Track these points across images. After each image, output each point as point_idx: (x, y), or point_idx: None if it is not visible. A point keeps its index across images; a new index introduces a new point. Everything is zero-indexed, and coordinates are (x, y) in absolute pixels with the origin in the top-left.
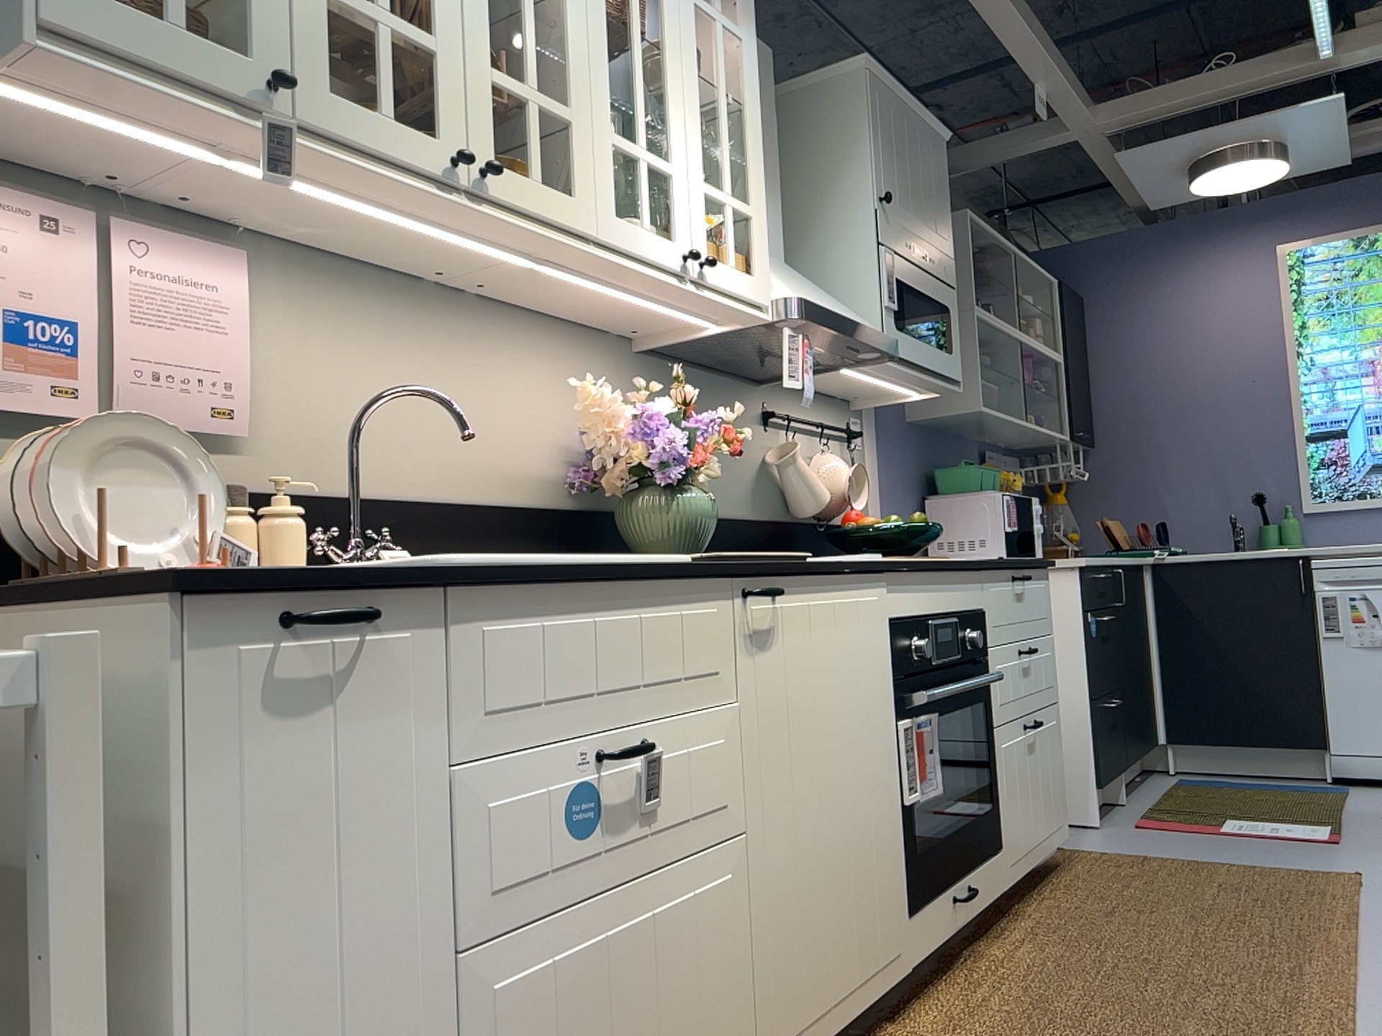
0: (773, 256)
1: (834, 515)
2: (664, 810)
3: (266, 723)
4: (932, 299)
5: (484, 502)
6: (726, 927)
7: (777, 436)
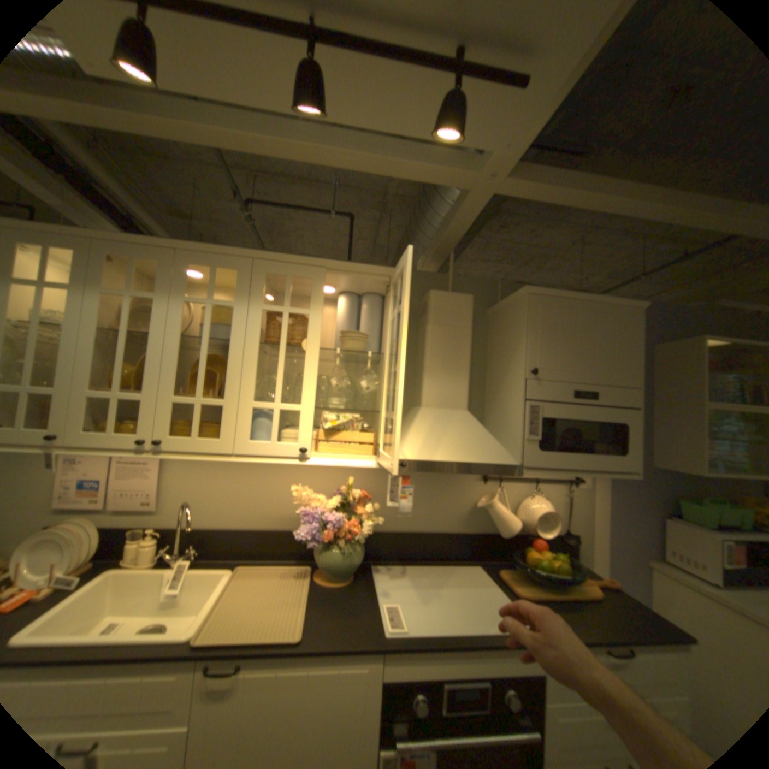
0: (449, 409)
1: (533, 534)
2: None
3: None
4: (598, 422)
5: (266, 528)
6: None
7: (492, 487)
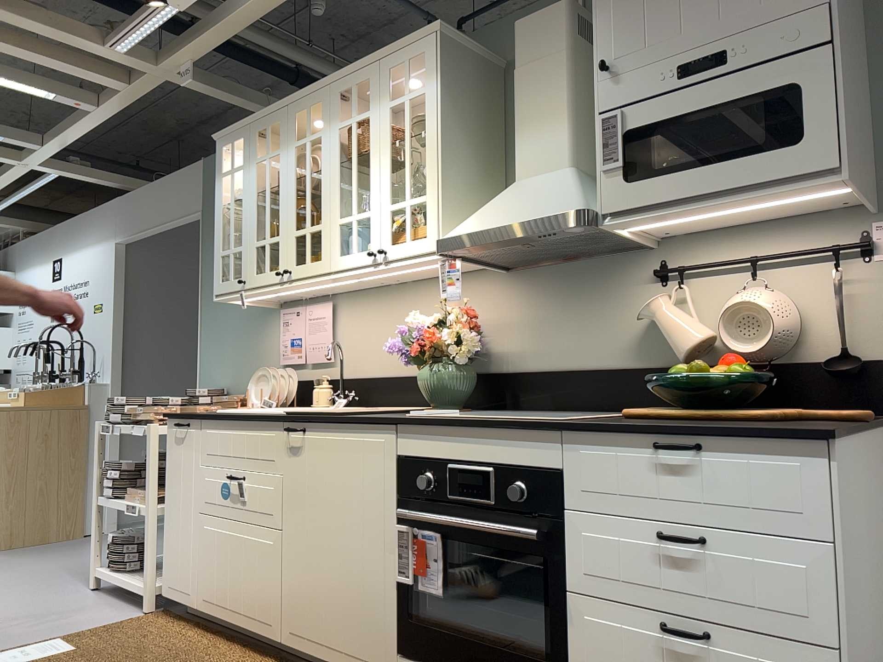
0: (544, 173)
1: (746, 356)
2: (248, 503)
3: (176, 445)
4: (731, 102)
5: (410, 374)
6: (269, 561)
7: (677, 288)
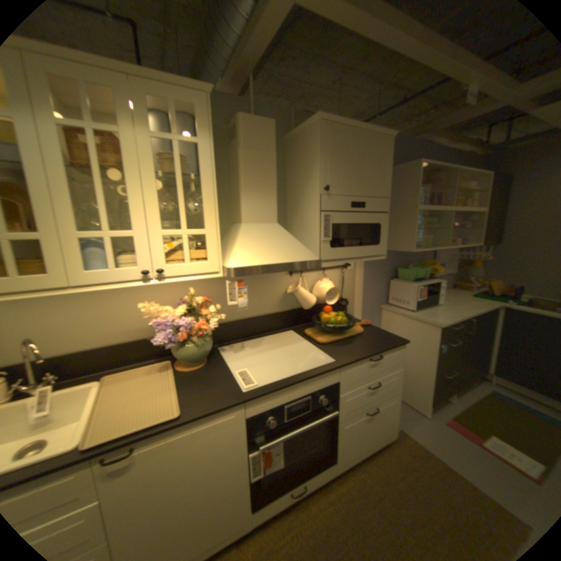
0: (264, 223)
1: (321, 303)
2: None
3: None
4: (364, 223)
5: (120, 341)
6: None
7: (295, 277)
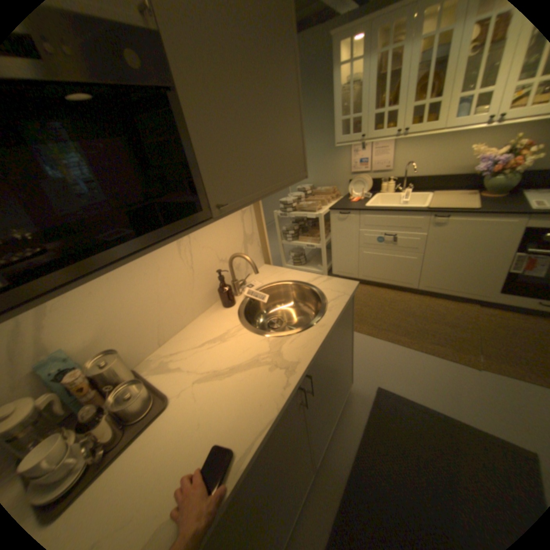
0: None
1: None
2: (400, 244)
3: (340, 222)
4: None
5: (451, 174)
6: (414, 265)
7: None
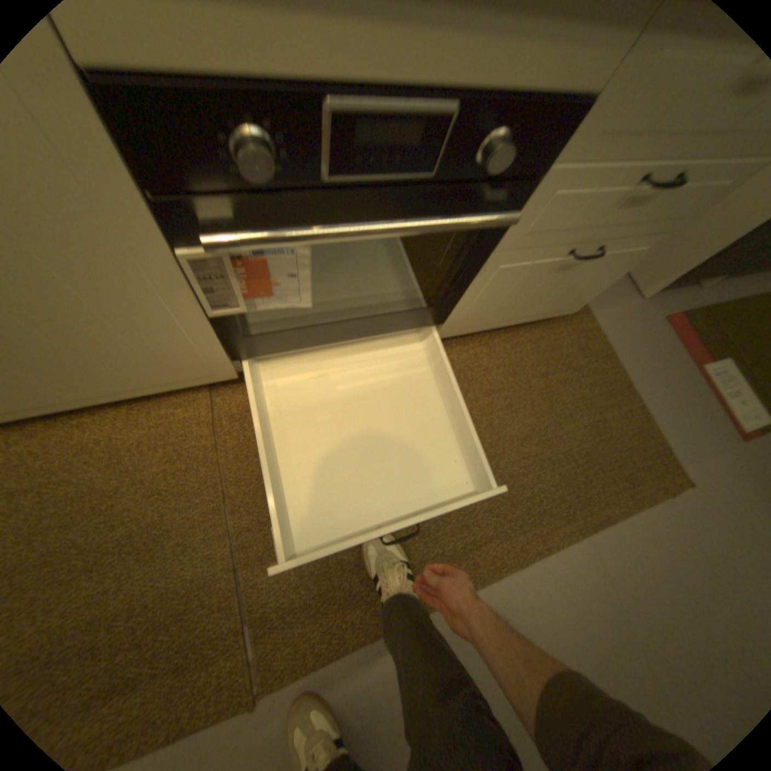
0: None
1: None
2: None
3: None
4: None
5: None
6: None
7: None
